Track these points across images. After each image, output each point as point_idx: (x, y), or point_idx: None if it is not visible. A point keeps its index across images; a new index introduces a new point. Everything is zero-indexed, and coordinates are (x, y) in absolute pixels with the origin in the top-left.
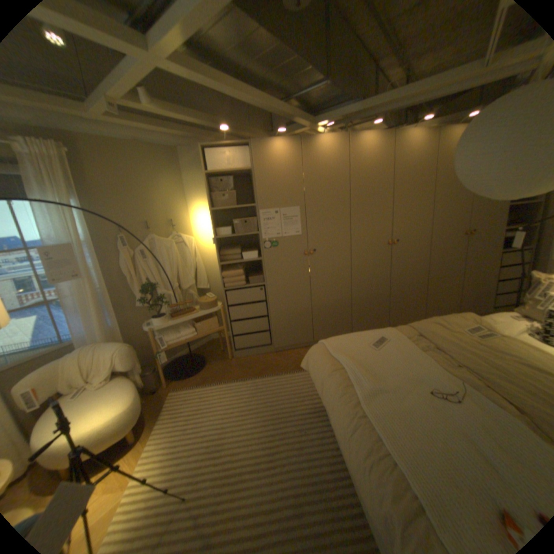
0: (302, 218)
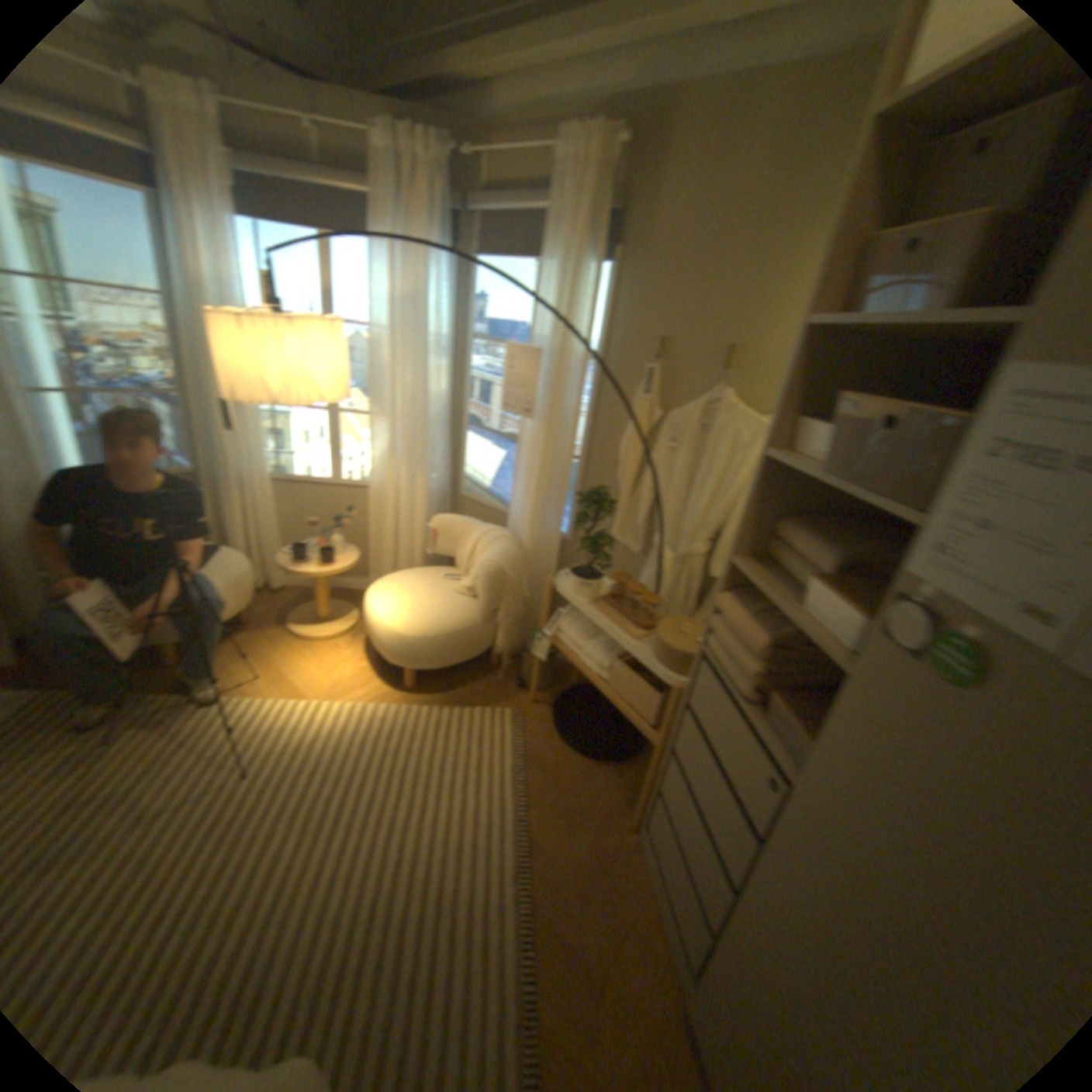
0: None
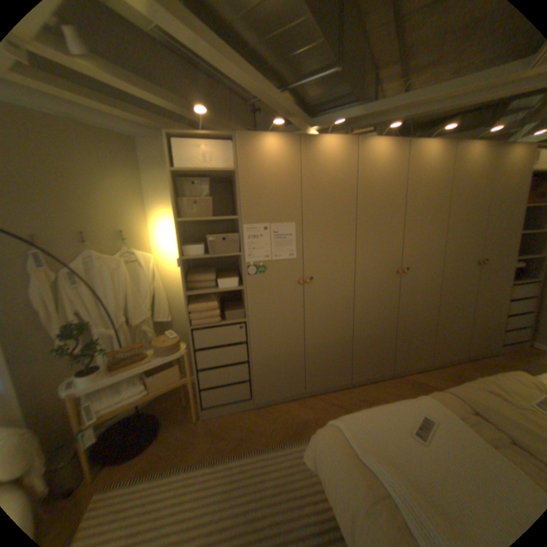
0: (299, 237)
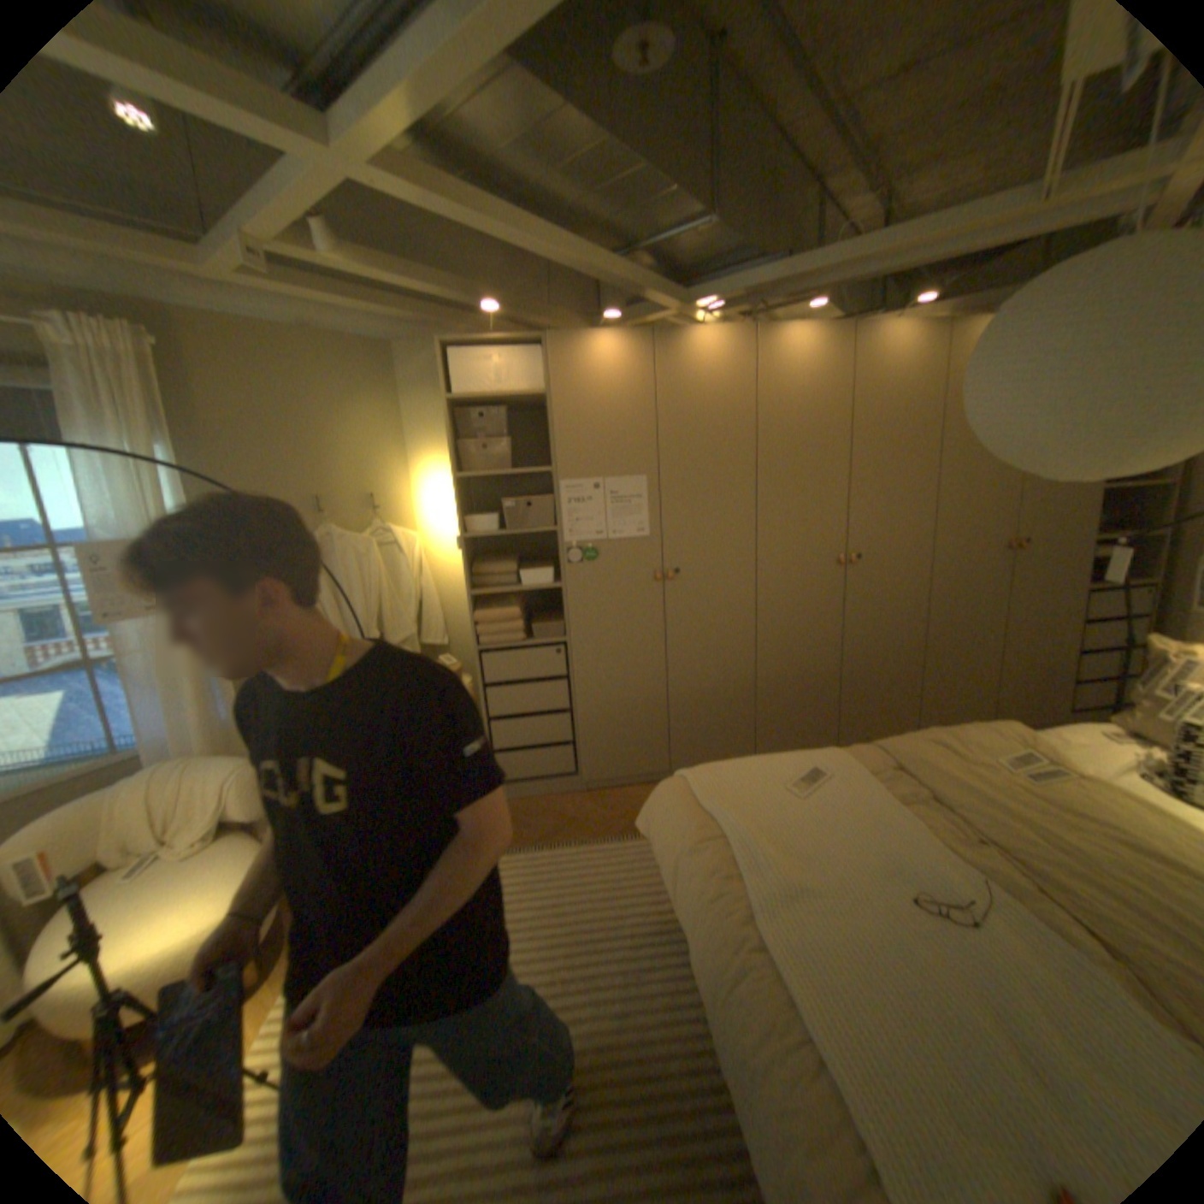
0: (652, 501)
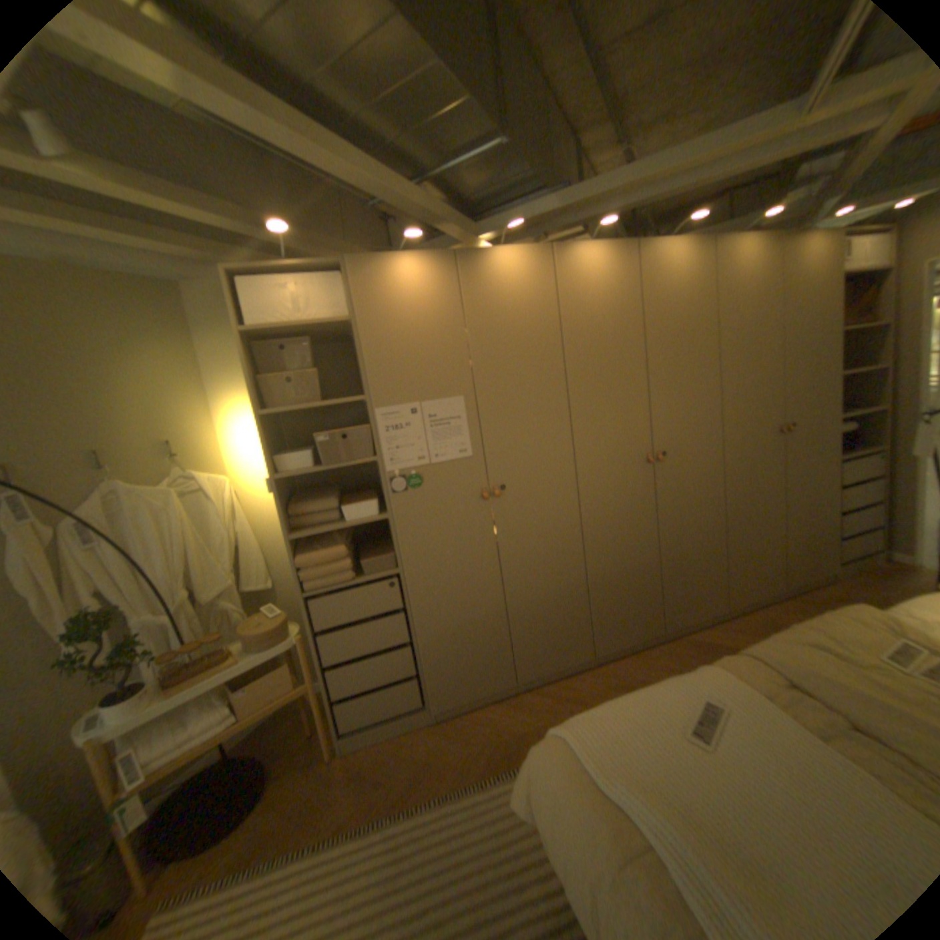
0: (473, 420)
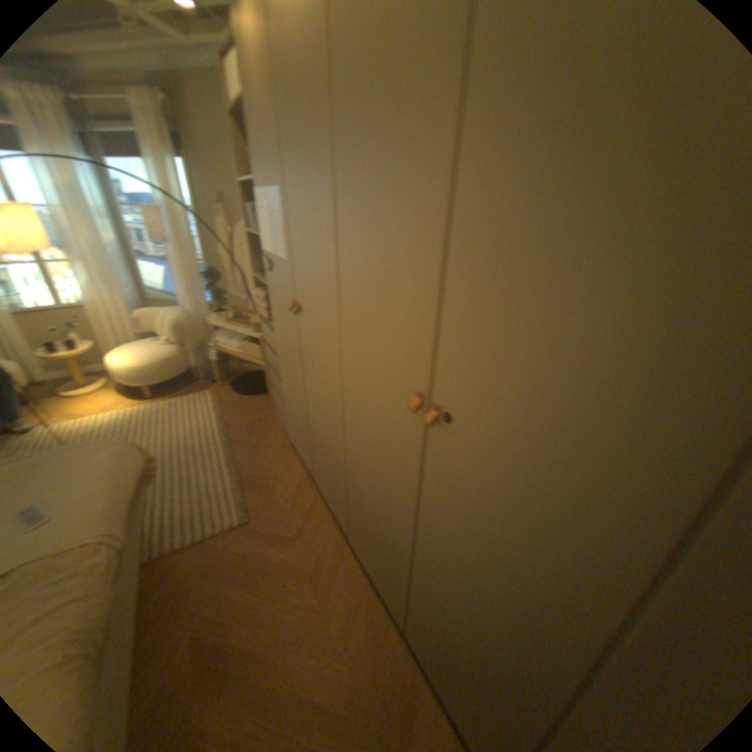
0: (282, 220)
